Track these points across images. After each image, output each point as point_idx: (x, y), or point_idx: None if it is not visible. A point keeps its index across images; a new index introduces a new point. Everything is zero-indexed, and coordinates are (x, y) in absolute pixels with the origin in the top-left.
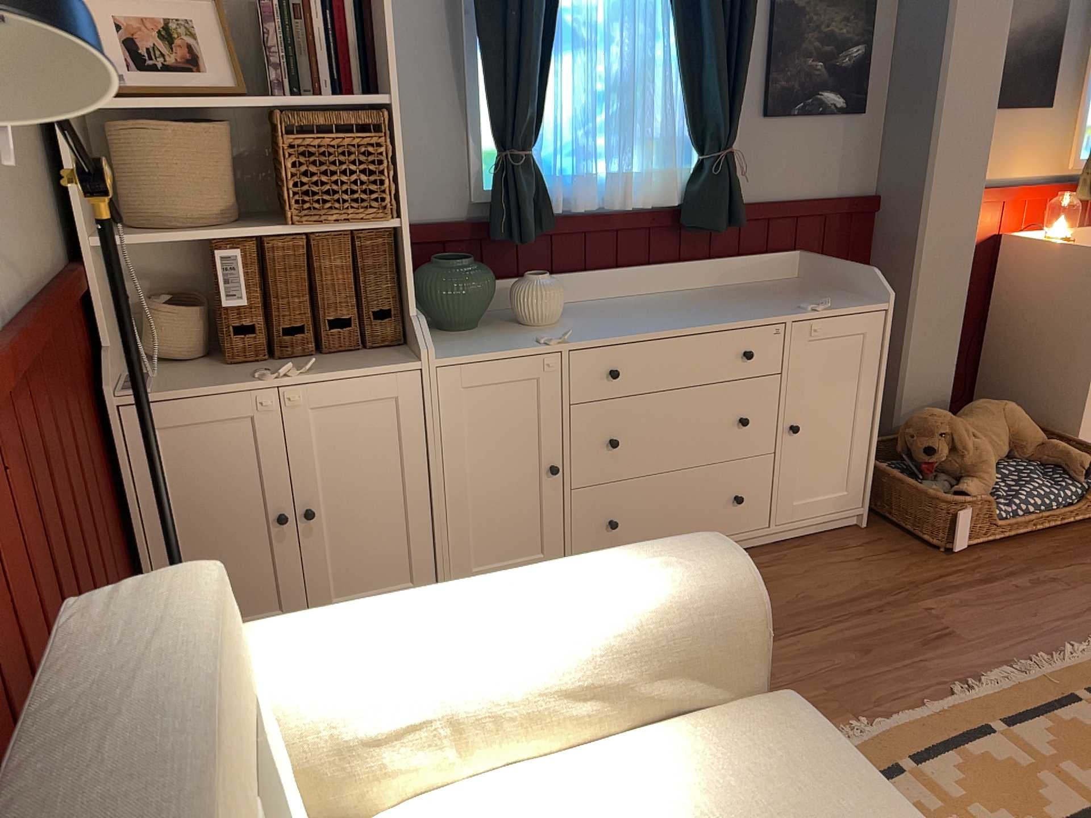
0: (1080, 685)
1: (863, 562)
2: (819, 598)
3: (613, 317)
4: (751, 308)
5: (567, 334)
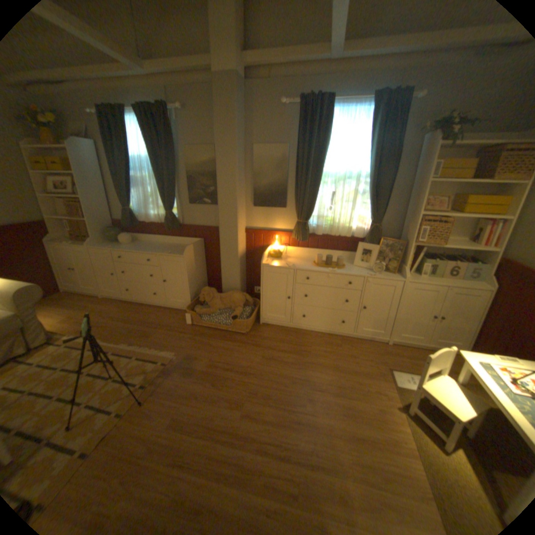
0: (139, 357)
1: (173, 318)
2: (149, 321)
3: (138, 246)
4: (161, 250)
5: (111, 247)
